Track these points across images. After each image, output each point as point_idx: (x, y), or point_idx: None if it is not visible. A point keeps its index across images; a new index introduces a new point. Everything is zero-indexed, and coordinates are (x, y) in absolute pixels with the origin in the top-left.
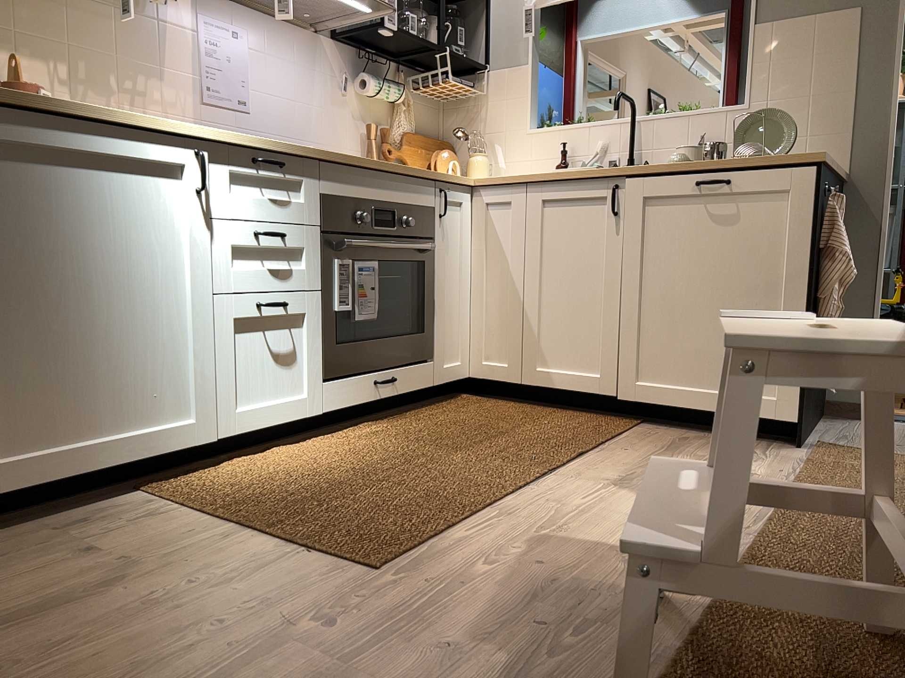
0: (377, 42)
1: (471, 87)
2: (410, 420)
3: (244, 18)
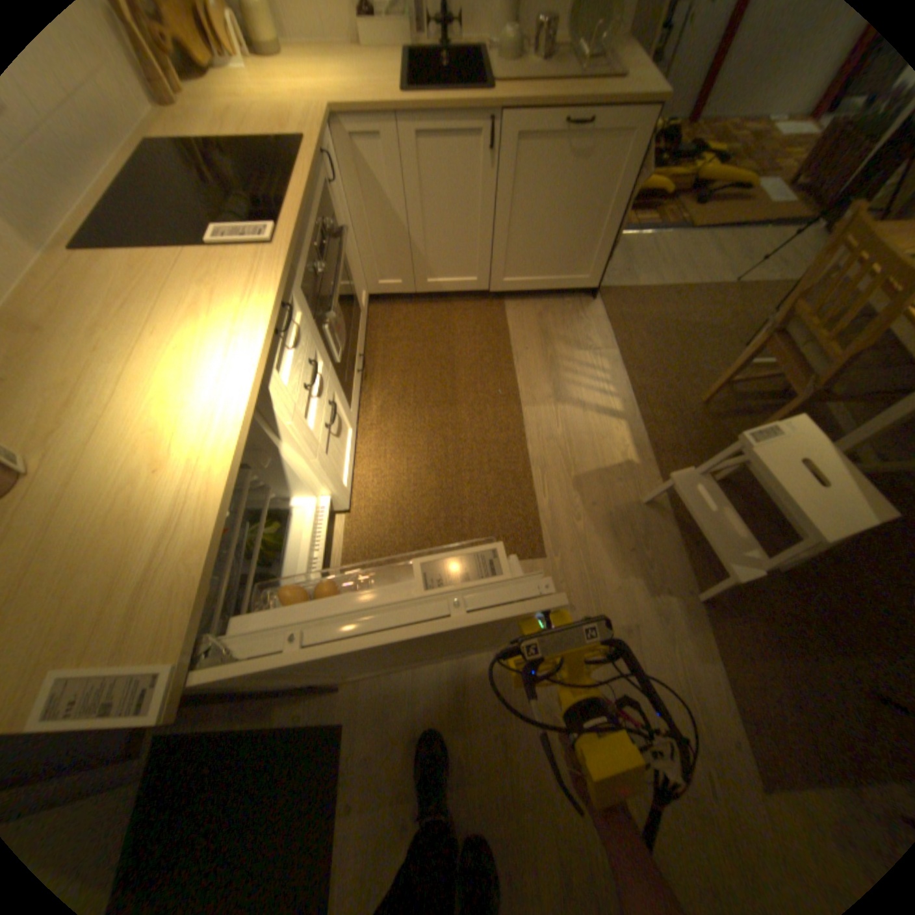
0: None
1: None
2: (377, 373)
3: None
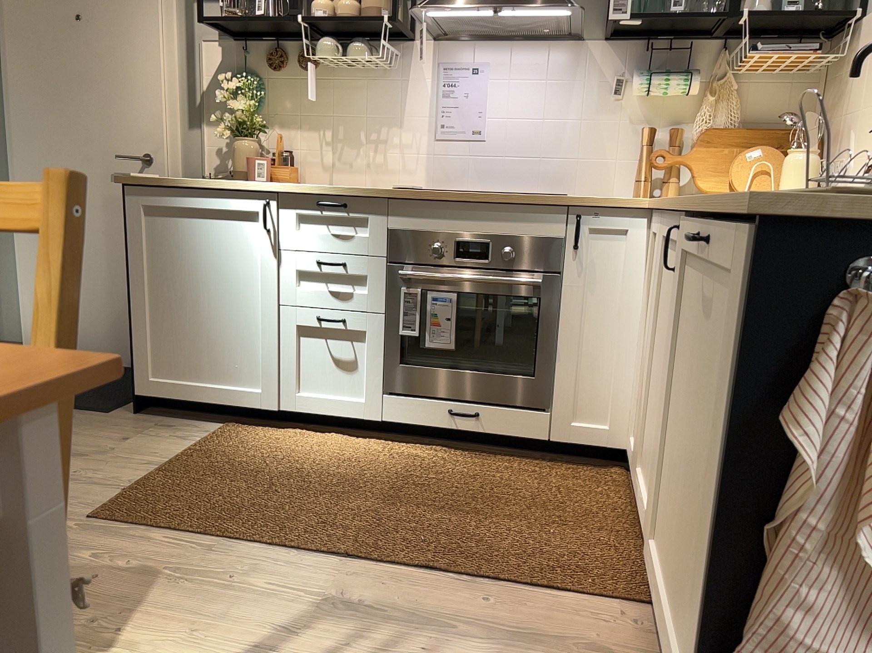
0: (654, 27)
1: (812, 50)
2: (481, 465)
3: (484, 49)
